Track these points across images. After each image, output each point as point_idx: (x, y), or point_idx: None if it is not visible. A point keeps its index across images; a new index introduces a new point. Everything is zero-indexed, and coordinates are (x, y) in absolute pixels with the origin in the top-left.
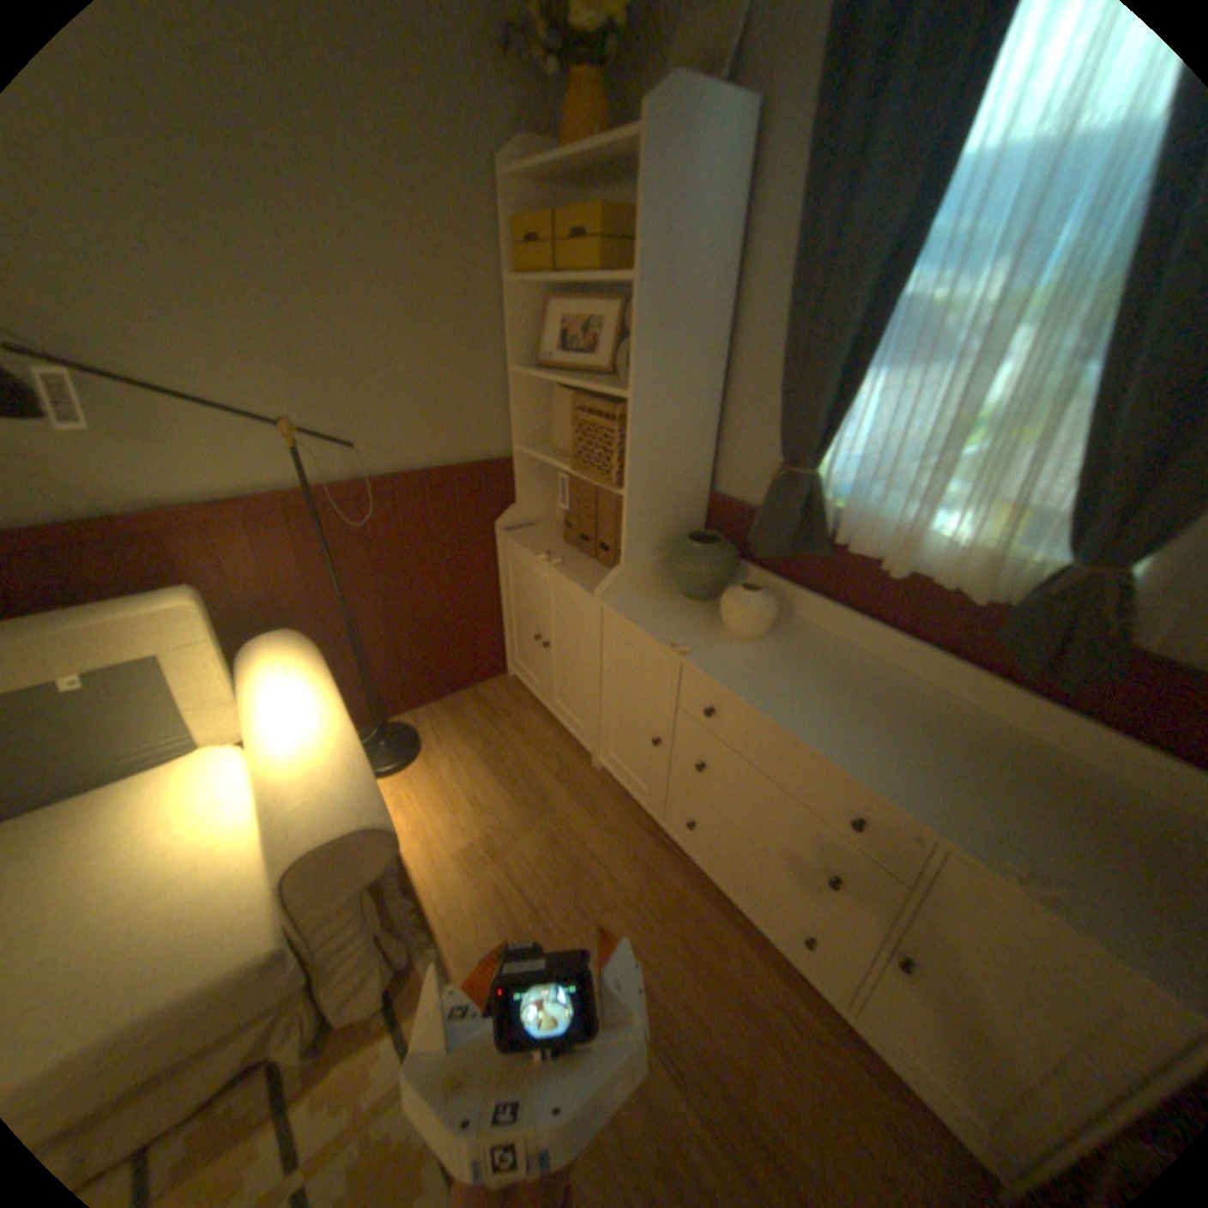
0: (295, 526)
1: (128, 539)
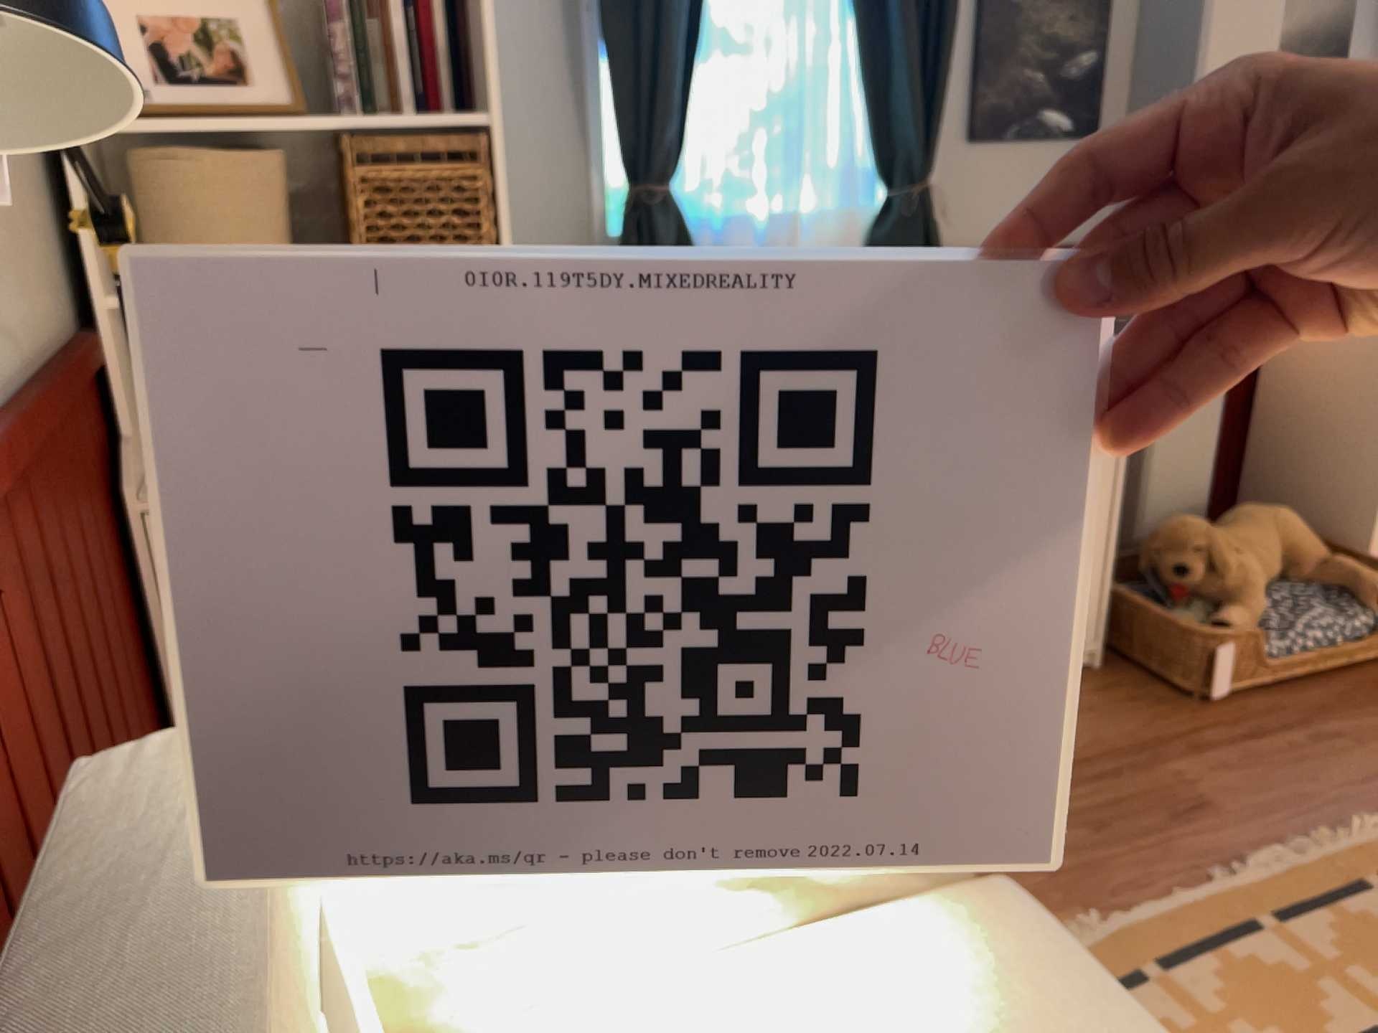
0: None
1: None
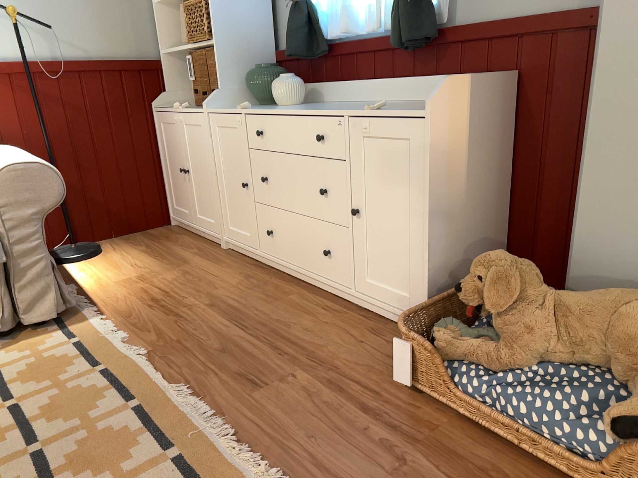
0: (17, 90)
1: None
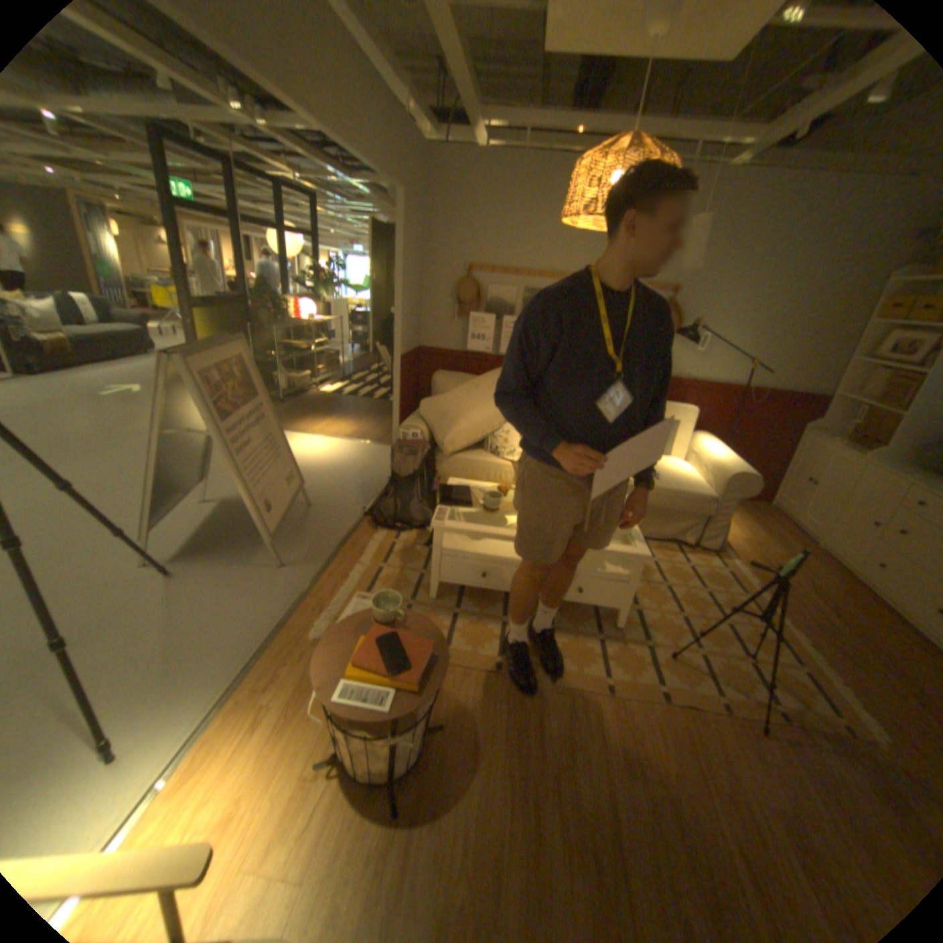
0: (725, 399)
1: (678, 388)
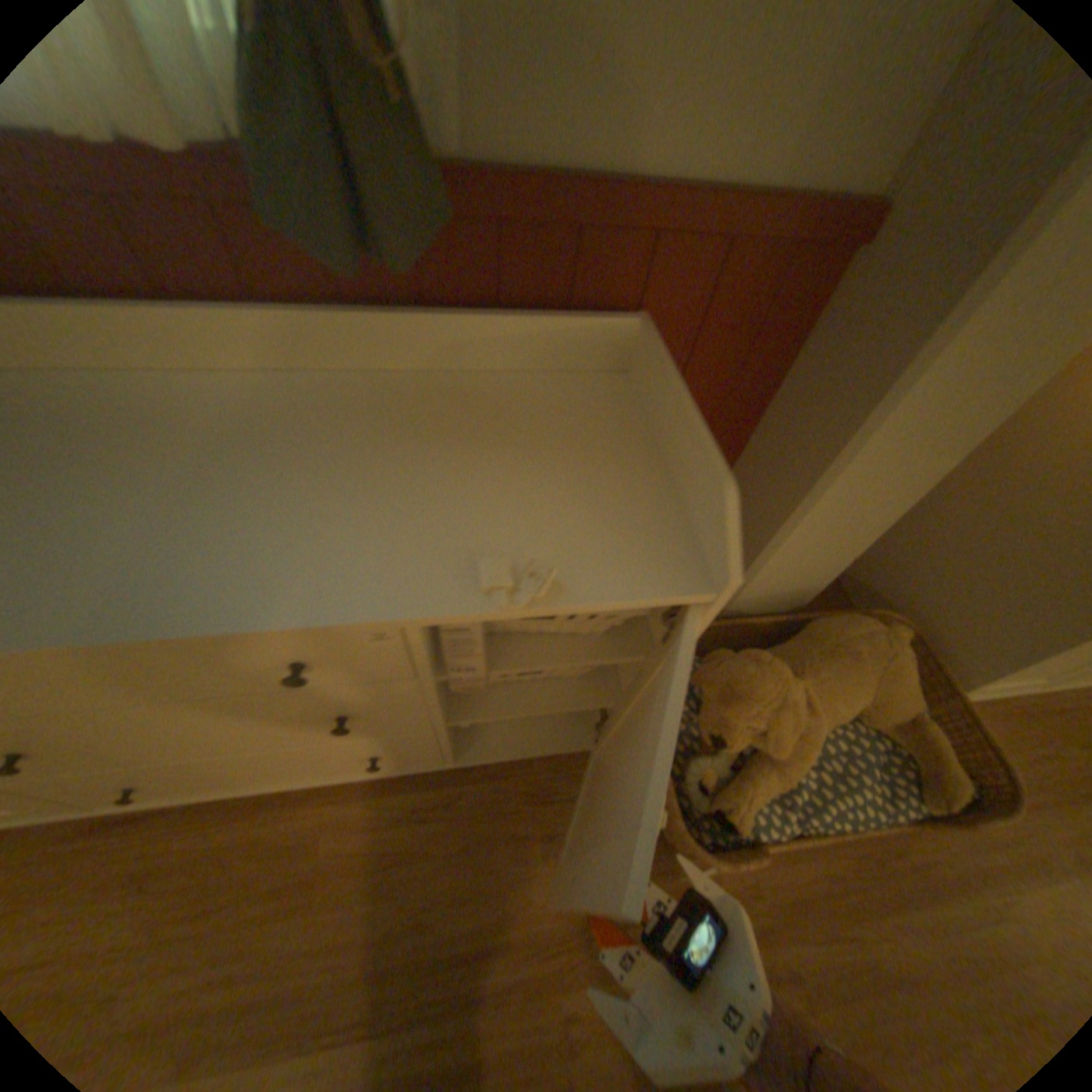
0: None
1: None
